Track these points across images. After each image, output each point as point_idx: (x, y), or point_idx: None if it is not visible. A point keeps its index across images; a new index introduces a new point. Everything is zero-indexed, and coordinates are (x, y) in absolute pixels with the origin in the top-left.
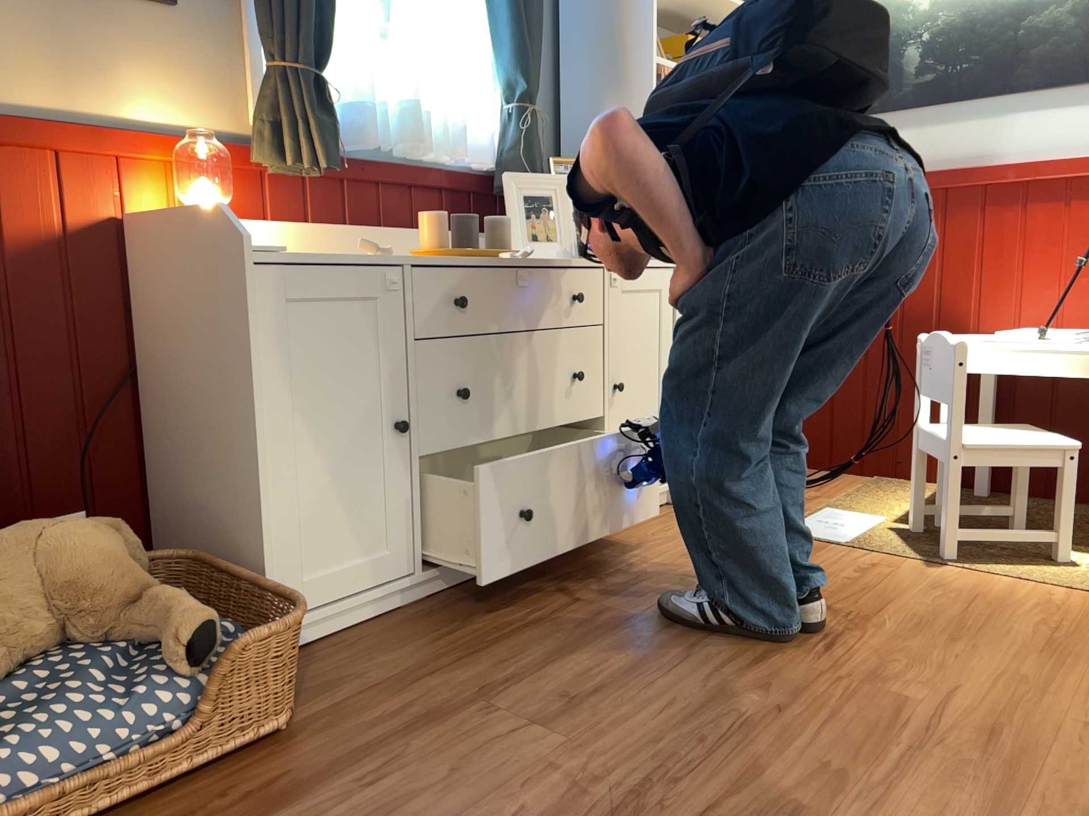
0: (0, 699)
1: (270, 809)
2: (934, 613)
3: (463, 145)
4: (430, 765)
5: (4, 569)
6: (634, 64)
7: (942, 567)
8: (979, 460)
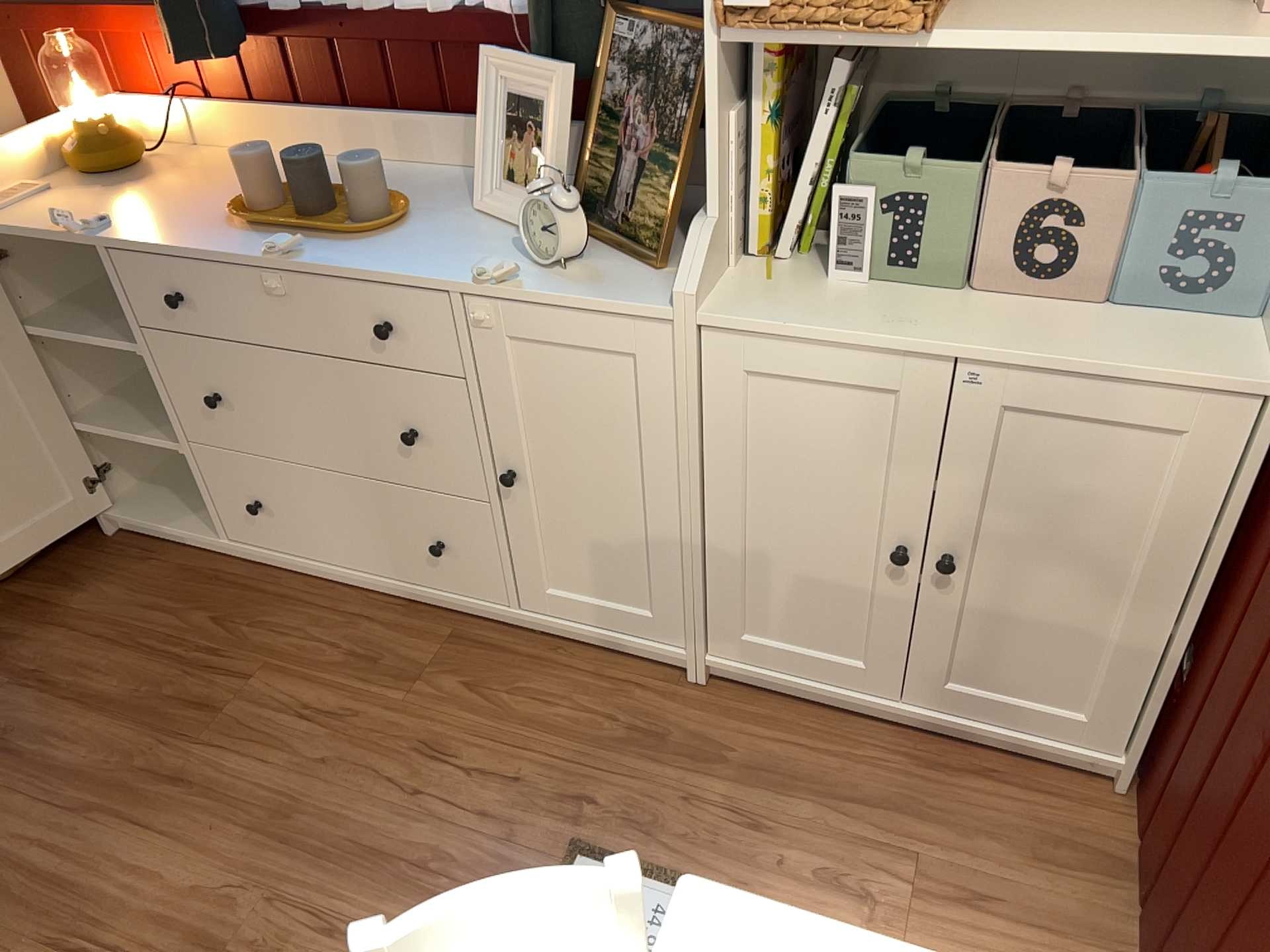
0: None
1: None
2: None
3: None
4: None
5: None
6: None
7: None
8: None
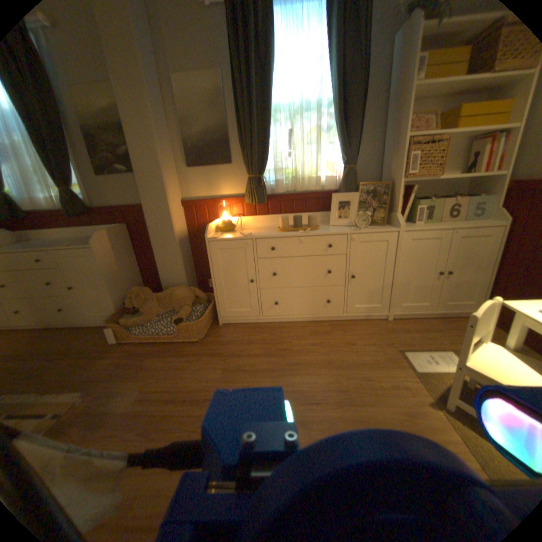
0: (161, 317)
1: (175, 356)
2: (379, 423)
3: (326, 182)
4: (199, 365)
5: (168, 295)
6: (402, 137)
7: (437, 410)
8: (476, 378)
